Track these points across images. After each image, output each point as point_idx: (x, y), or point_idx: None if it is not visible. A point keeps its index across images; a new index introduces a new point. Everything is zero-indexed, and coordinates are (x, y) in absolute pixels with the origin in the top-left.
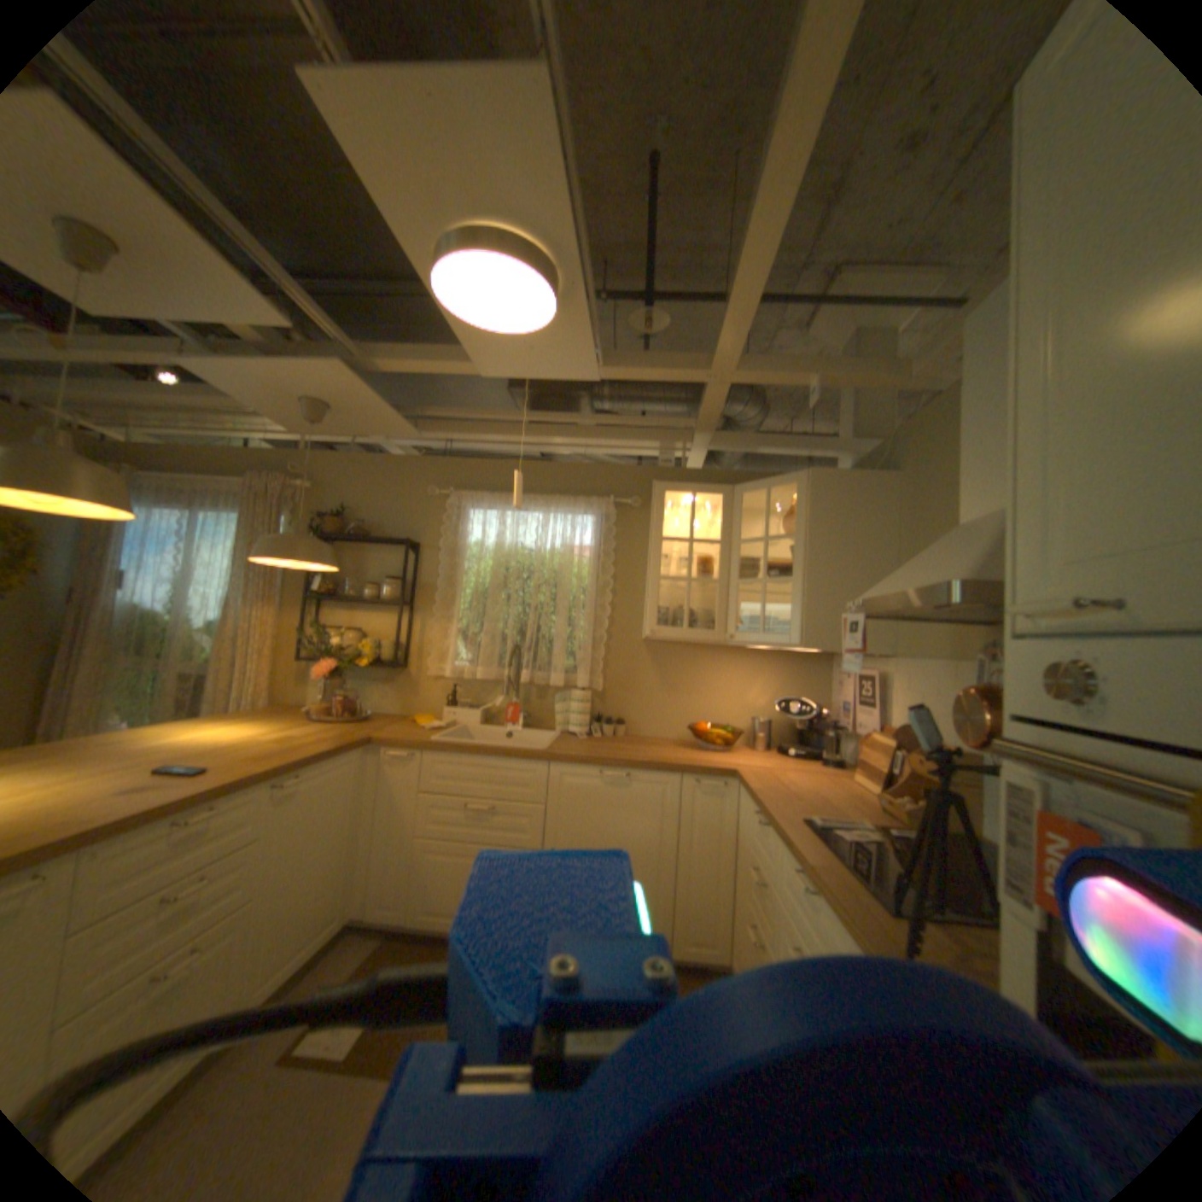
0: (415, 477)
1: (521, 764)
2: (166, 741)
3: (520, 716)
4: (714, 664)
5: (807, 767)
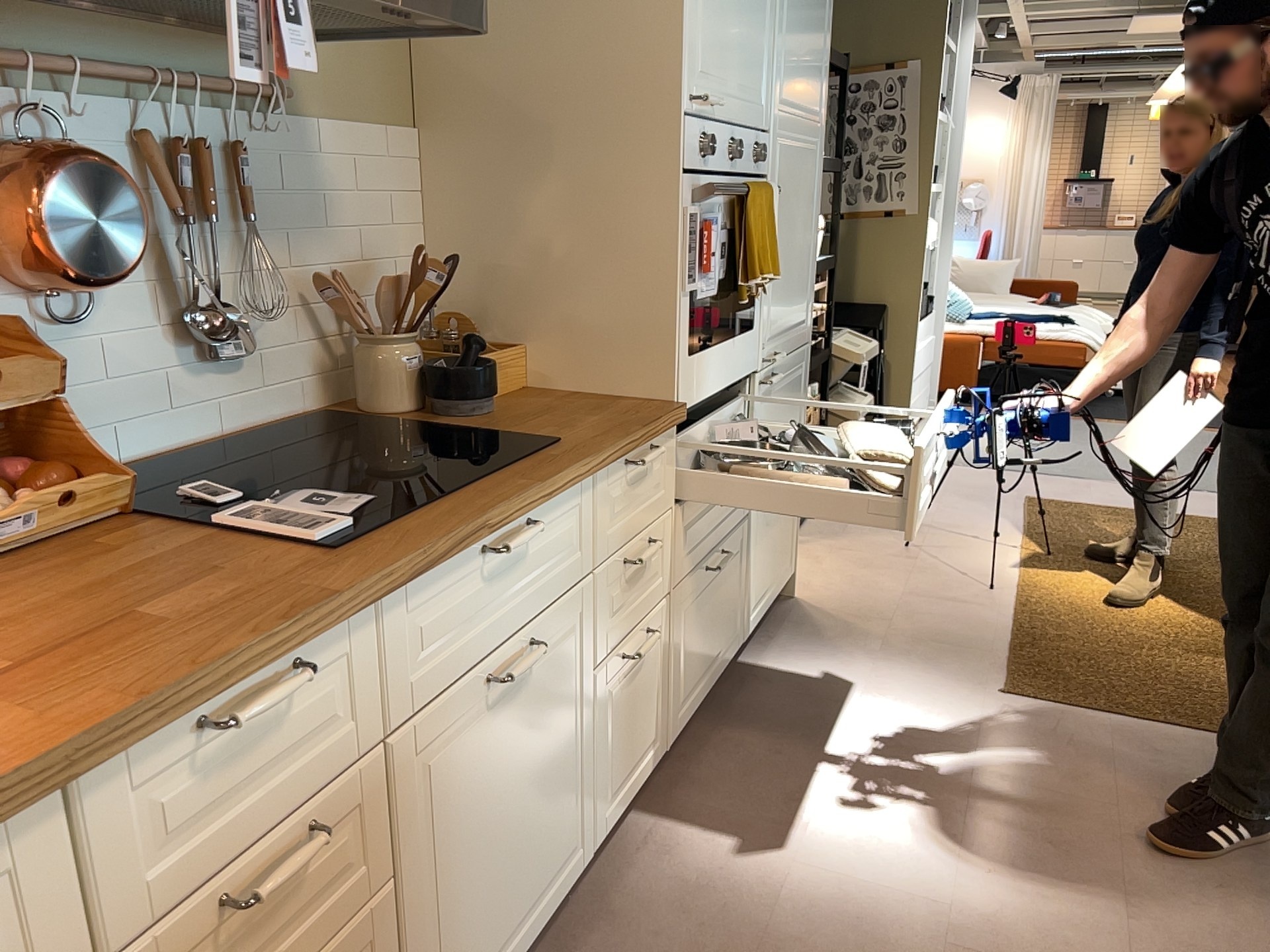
0: None
1: None
2: None
3: None
4: None
5: None
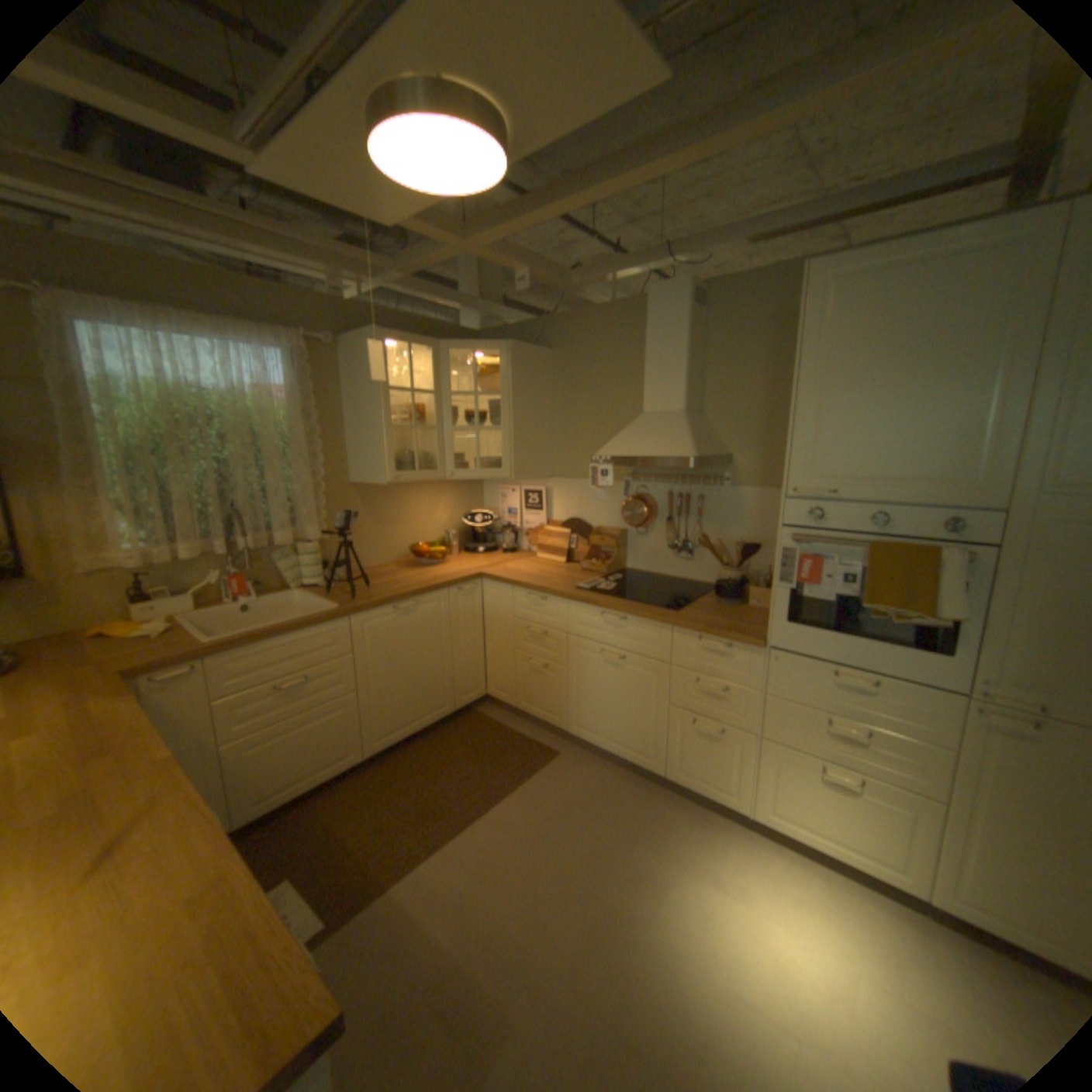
0: None
1: (324, 628)
2: None
3: (249, 587)
4: (410, 495)
5: (498, 556)
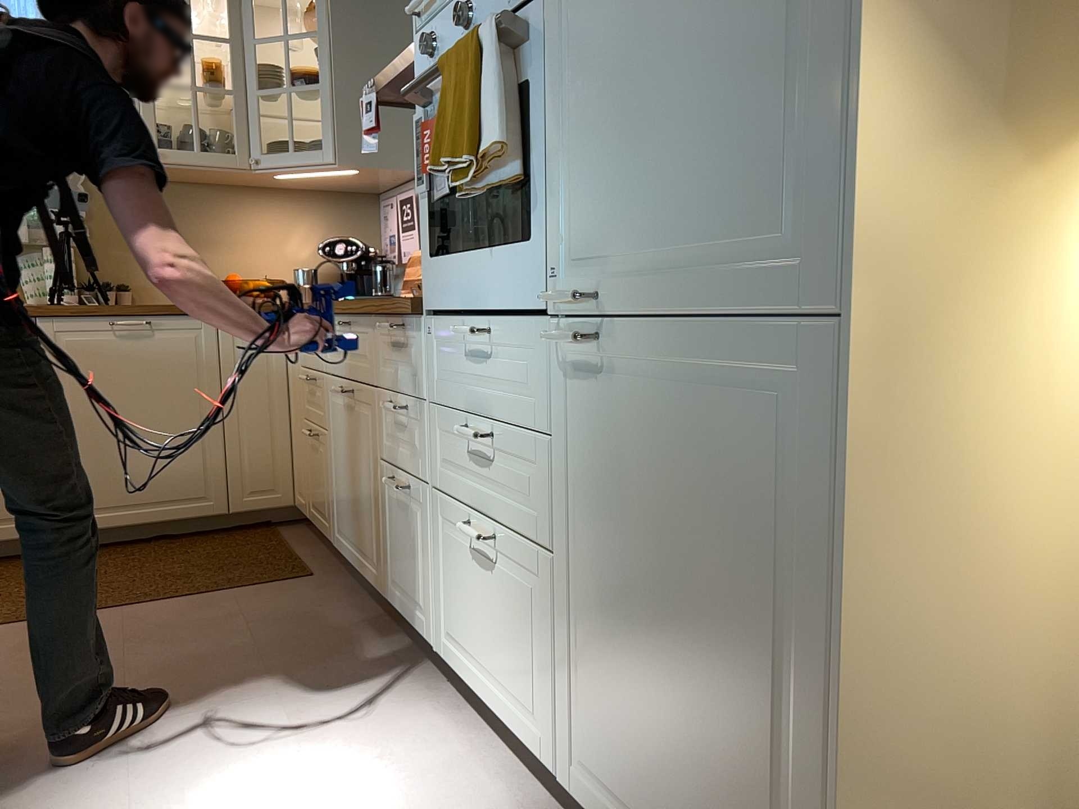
0: None
1: None
2: None
3: None
4: (242, 208)
5: None
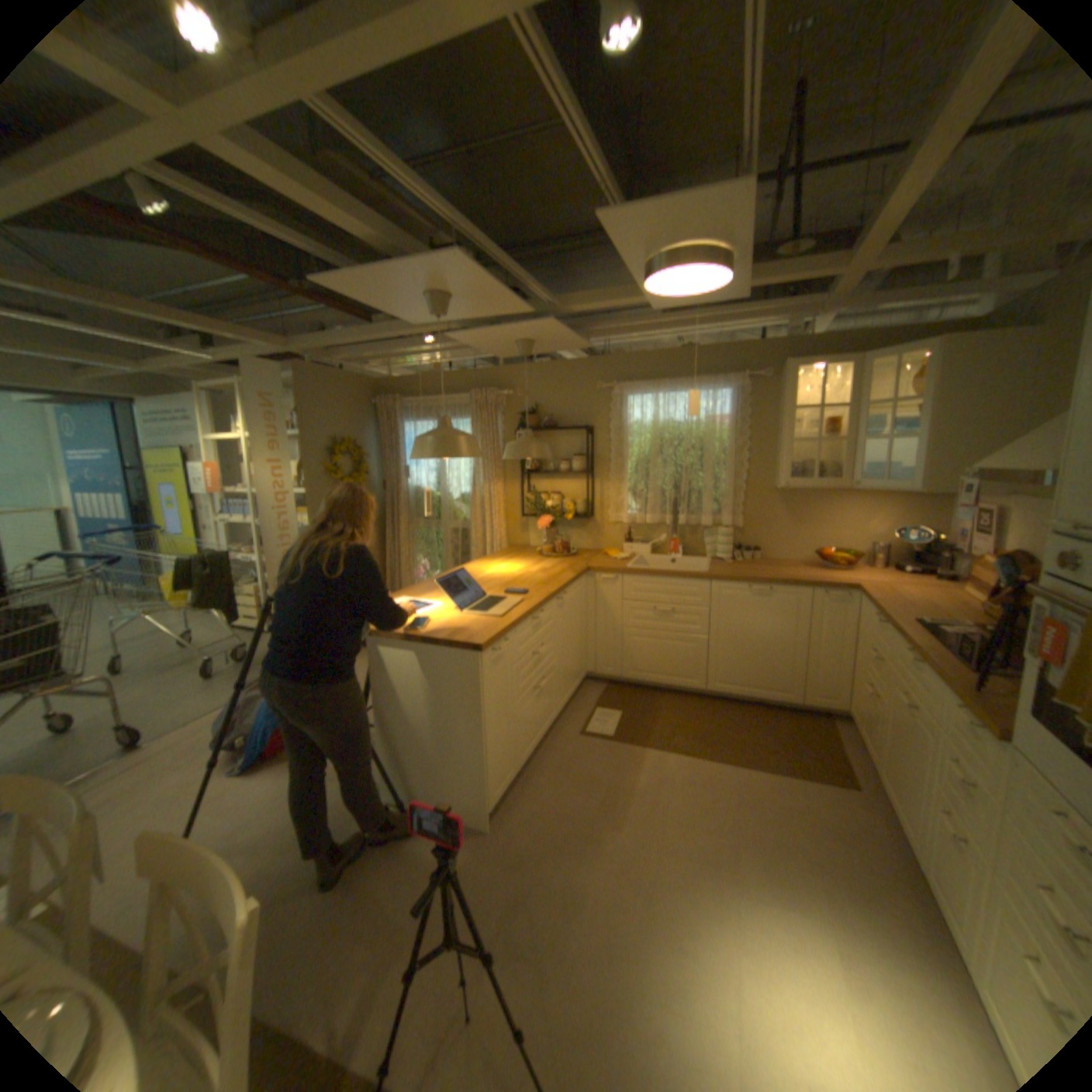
0: (584, 375)
1: (691, 582)
2: (485, 574)
3: (680, 548)
4: (839, 501)
5: (923, 580)
